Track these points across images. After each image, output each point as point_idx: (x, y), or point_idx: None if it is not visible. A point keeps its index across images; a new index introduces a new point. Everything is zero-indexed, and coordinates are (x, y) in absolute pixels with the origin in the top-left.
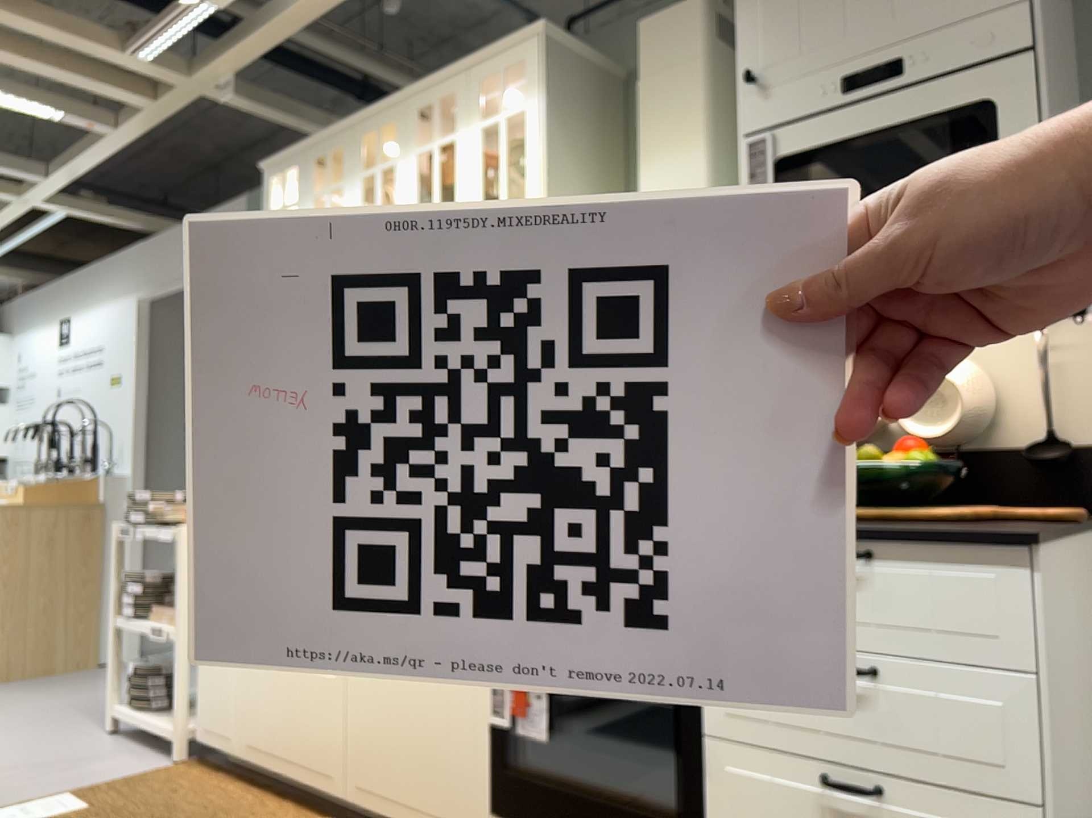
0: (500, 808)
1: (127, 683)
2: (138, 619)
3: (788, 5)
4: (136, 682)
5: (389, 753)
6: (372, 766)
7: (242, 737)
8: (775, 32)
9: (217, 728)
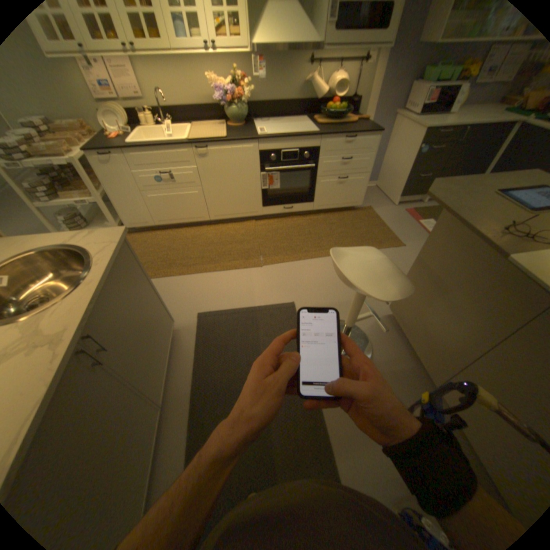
0: (265, 205)
1: (64, 224)
2: (52, 201)
3: None
4: (68, 223)
5: (227, 204)
6: (221, 209)
7: (156, 219)
8: None
9: (139, 221)
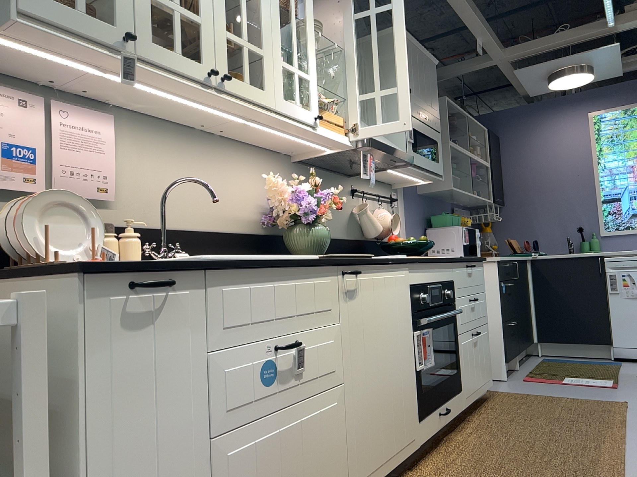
0: (422, 413)
1: None
2: None
3: (412, 75)
4: None
5: (377, 431)
6: (369, 452)
7: None
8: (410, 81)
9: None
